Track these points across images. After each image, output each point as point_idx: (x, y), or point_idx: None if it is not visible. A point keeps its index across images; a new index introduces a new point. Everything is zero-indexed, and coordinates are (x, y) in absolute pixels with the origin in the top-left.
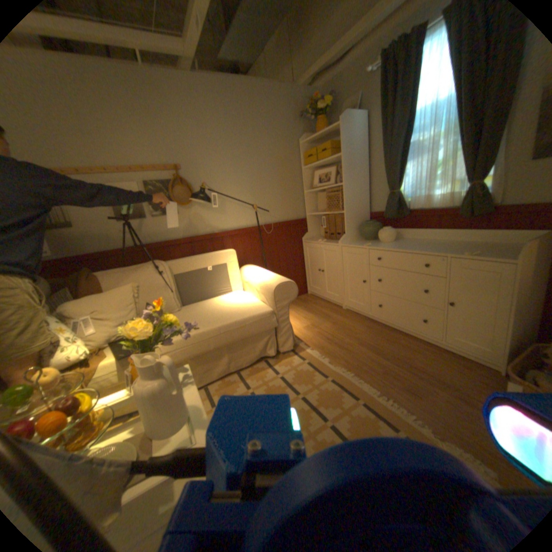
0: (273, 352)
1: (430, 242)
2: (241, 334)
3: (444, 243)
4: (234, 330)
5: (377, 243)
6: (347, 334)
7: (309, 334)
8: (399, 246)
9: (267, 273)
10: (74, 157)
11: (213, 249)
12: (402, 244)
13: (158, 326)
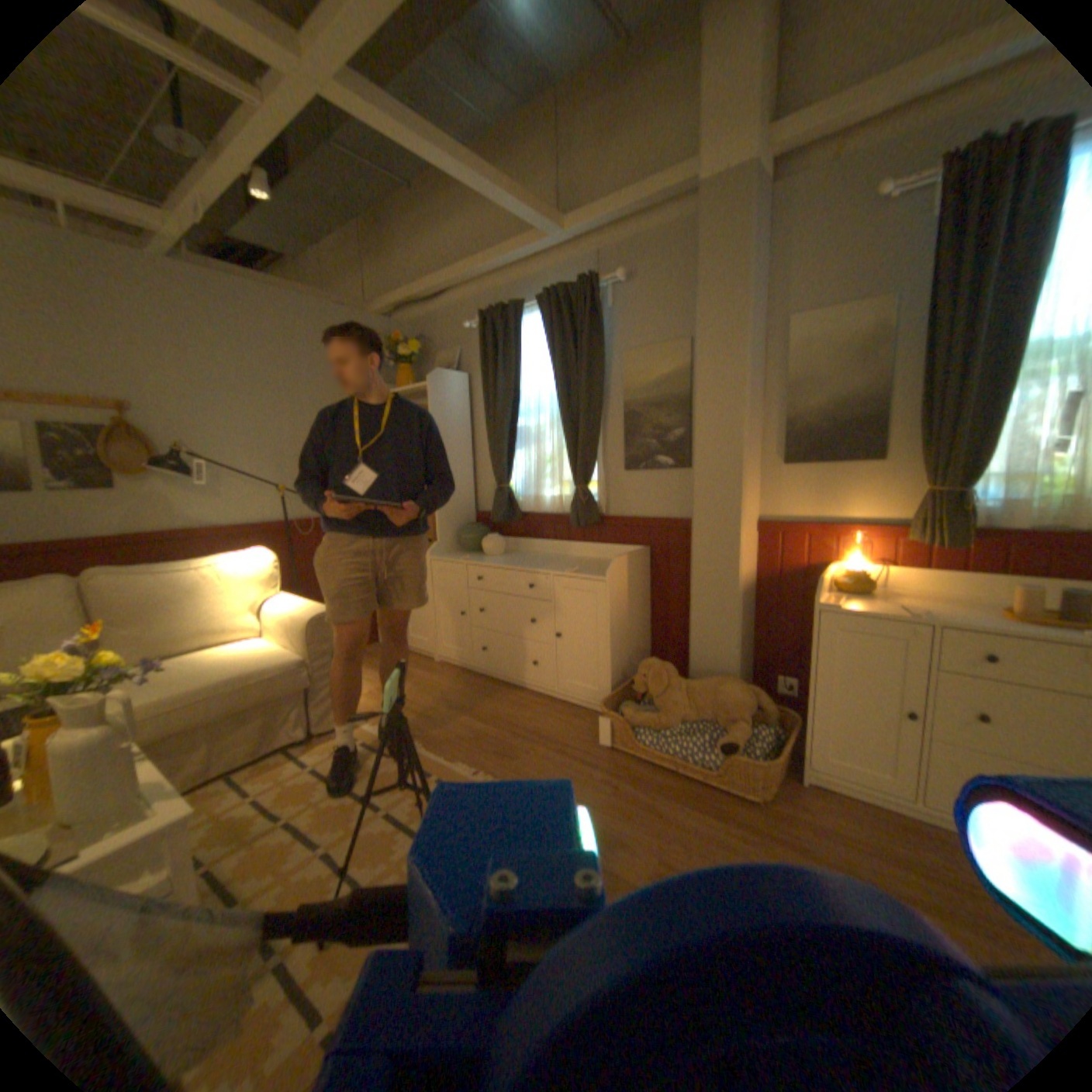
0: (299, 734)
1: (543, 557)
2: (239, 702)
3: (556, 558)
4: (224, 695)
5: (480, 557)
6: (433, 697)
7: (370, 704)
8: (504, 561)
9: (297, 602)
10: None
11: (186, 559)
12: (509, 559)
13: (88, 666)
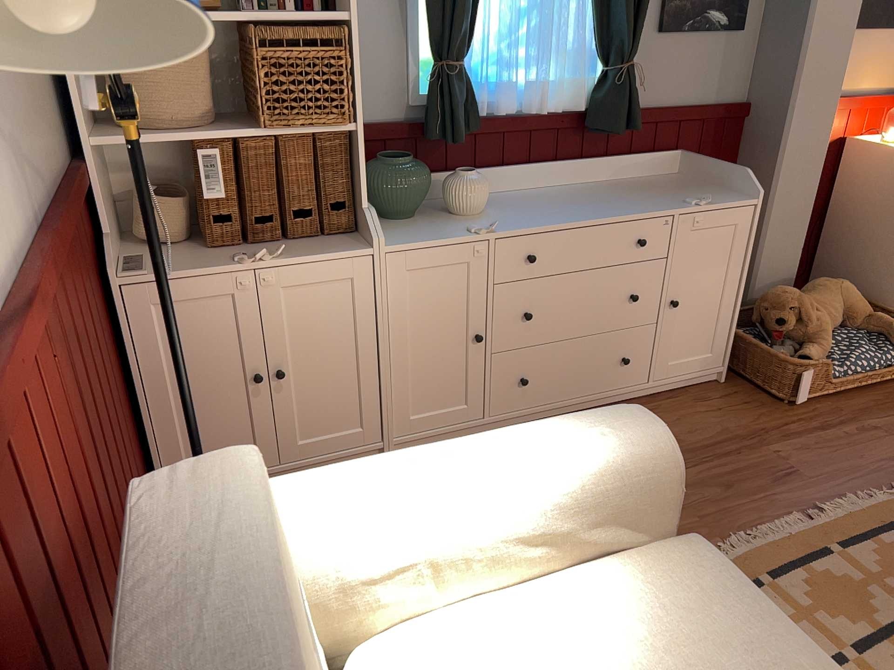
0: None
1: (550, 195)
2: None
3: (574, 192)
4: None
5: (468, 220)
6: None
7: None
8: (543, 215)
9: (501, 449)
10: None
11: None
12: (536, 211)
13: None
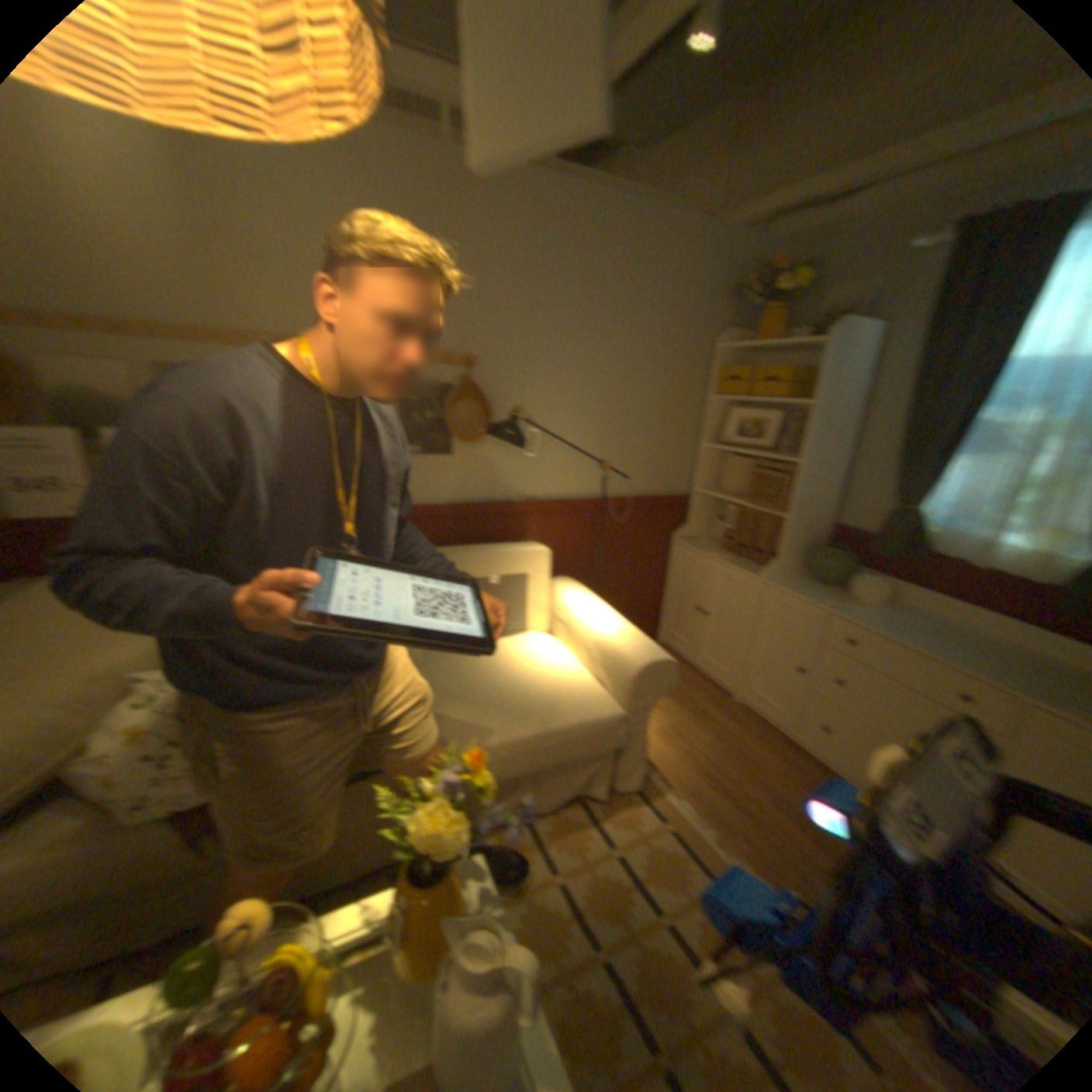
0: (607, 793)
1: (970, 637)
2: (562, 758)
3: (1001, 649)
4: (550, 750)
5: (849, 603)
6: (751, 775)
7: (671, 754)
8: (903, 629)
9: (618, 624)
10: (281, 316)
11: (504, 535)
12: (909, 627)
13: (472, 809)
